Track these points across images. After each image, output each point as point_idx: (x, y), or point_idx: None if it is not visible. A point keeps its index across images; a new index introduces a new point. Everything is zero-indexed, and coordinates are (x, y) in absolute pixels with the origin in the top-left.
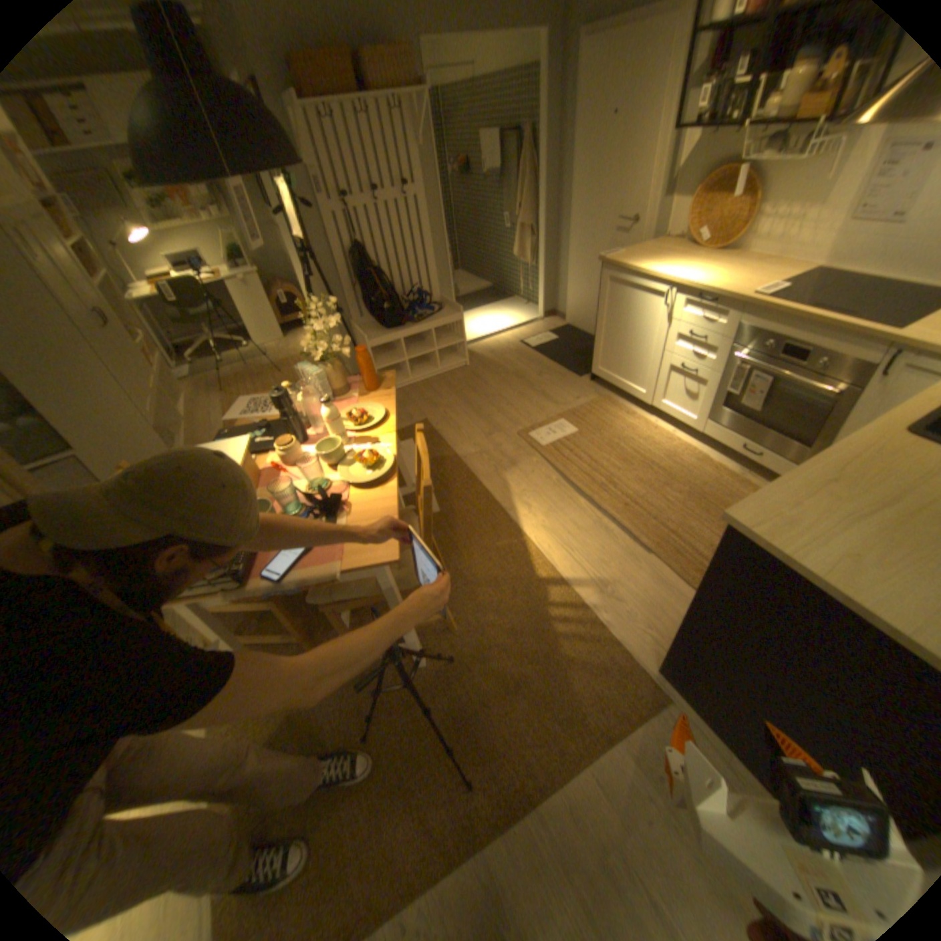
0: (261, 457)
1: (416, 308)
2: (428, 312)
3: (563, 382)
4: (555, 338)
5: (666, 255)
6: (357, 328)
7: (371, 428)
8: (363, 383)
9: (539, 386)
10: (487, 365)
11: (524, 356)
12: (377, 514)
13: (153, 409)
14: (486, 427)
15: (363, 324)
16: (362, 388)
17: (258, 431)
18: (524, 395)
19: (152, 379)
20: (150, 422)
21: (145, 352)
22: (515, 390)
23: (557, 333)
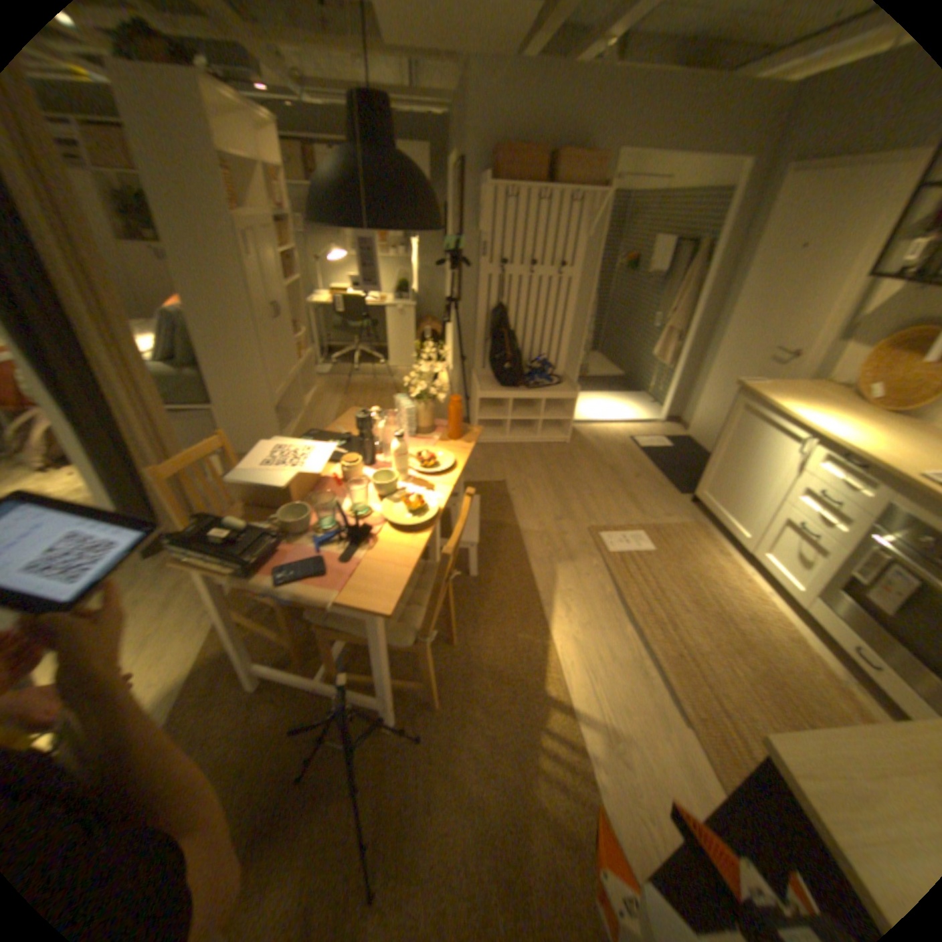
0: (330, 466)
1: (537, 375)
2: (546, 383)
3: (661, 493)
4: (670, 446)
5: (820, 400)
6: (475, 378)
7: (434, 474)
8: (449, 430)
9: (633, 488)
10: (588, 449)
11: (629, 453)
12: (395, 561)
13: (285, 393)
14: (560, 511)
15: (482, 375)
16: (446, 434)
17: (341, 442)
18: (612, 492)
19: (296, 369)
20: (276, 403)
21: (302, 346)
22: (605, 483)
23: (673, 441)
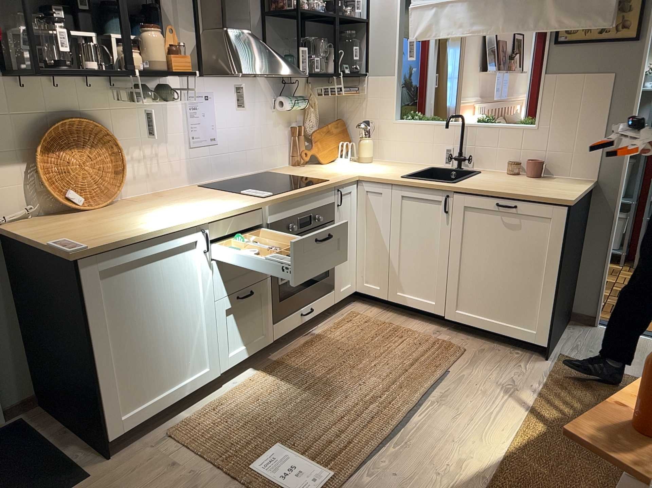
0: None
1: None
2: None
3: None
4: None
5: (104, 222)
6: None
7: None
8: None
9: None
10: None
11: None
12: None
13: None
14: None
15: None
16: None
17: None
18: None
19: None
20: None
21: None
22: None
23: None
